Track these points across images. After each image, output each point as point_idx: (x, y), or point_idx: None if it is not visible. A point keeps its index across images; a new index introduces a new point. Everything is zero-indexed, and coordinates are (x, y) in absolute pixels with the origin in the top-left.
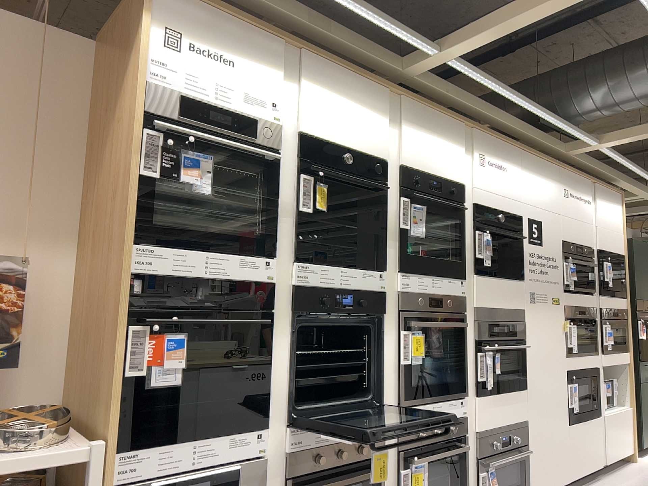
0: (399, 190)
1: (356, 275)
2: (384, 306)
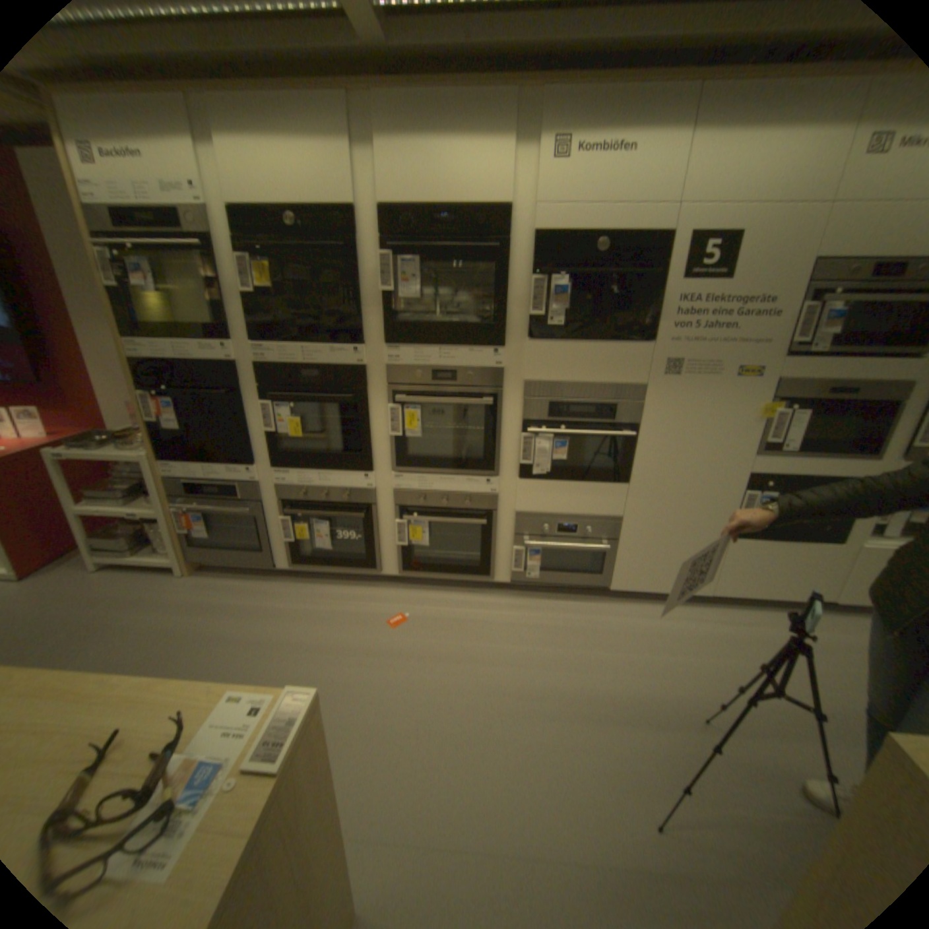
0: (377, 242)
1: (322, 353)
2: (370, 384)
